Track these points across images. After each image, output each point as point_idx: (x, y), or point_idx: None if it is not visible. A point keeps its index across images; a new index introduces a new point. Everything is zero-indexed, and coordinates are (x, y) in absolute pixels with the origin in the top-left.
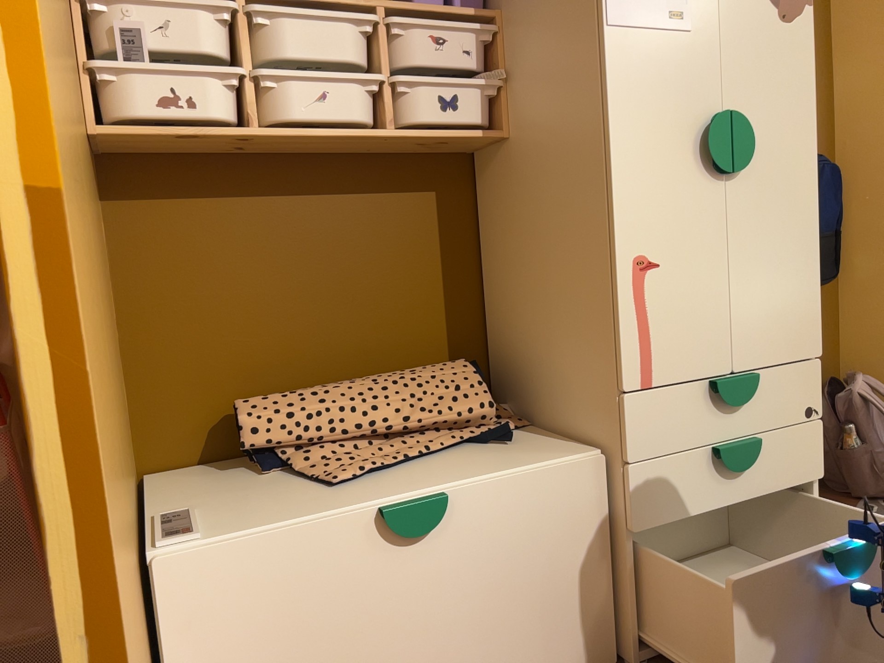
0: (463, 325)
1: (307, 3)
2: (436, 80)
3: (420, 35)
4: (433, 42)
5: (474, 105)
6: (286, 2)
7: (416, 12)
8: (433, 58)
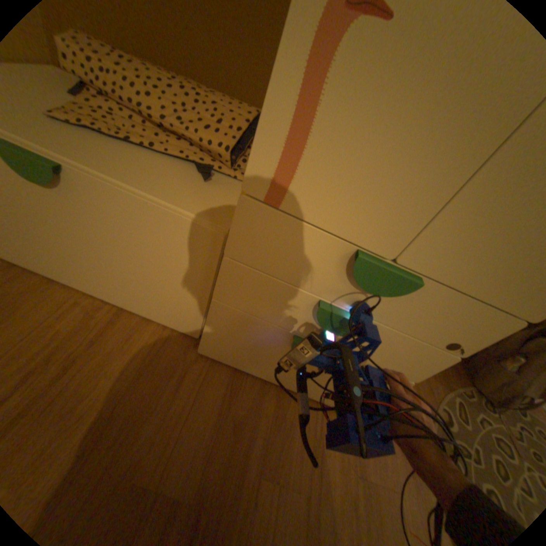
0: None
1: None
2: None
3: None
4: None
5: None
6: None
7: None
8: None
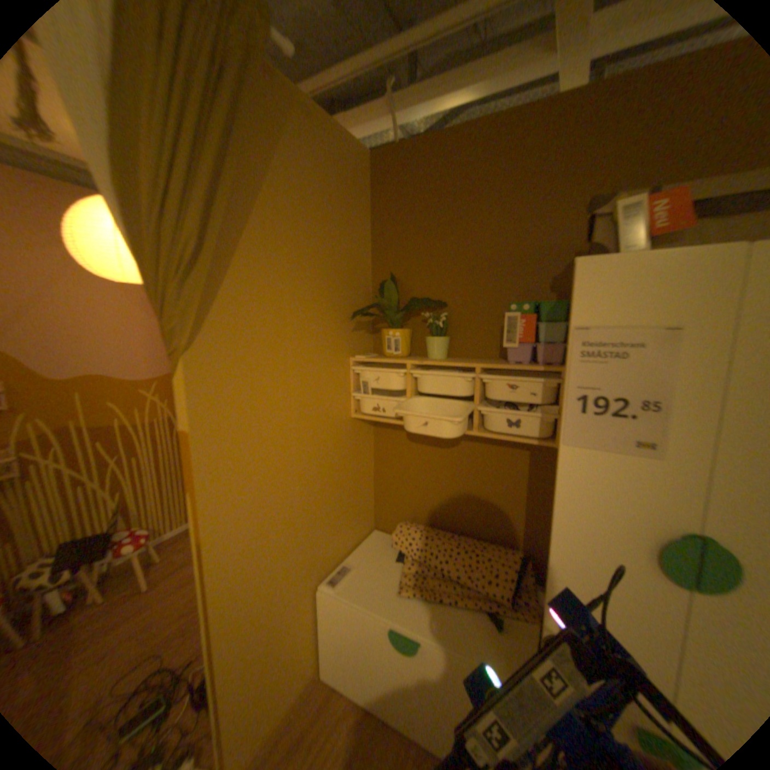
0: (536, 532)
1: (437, 367)
2: (506, 410)
3: (499, 383)
4: (507, 387)
5: (534, 425)
6: (432, 363)
7: (498, 371)
8: (506, 396)
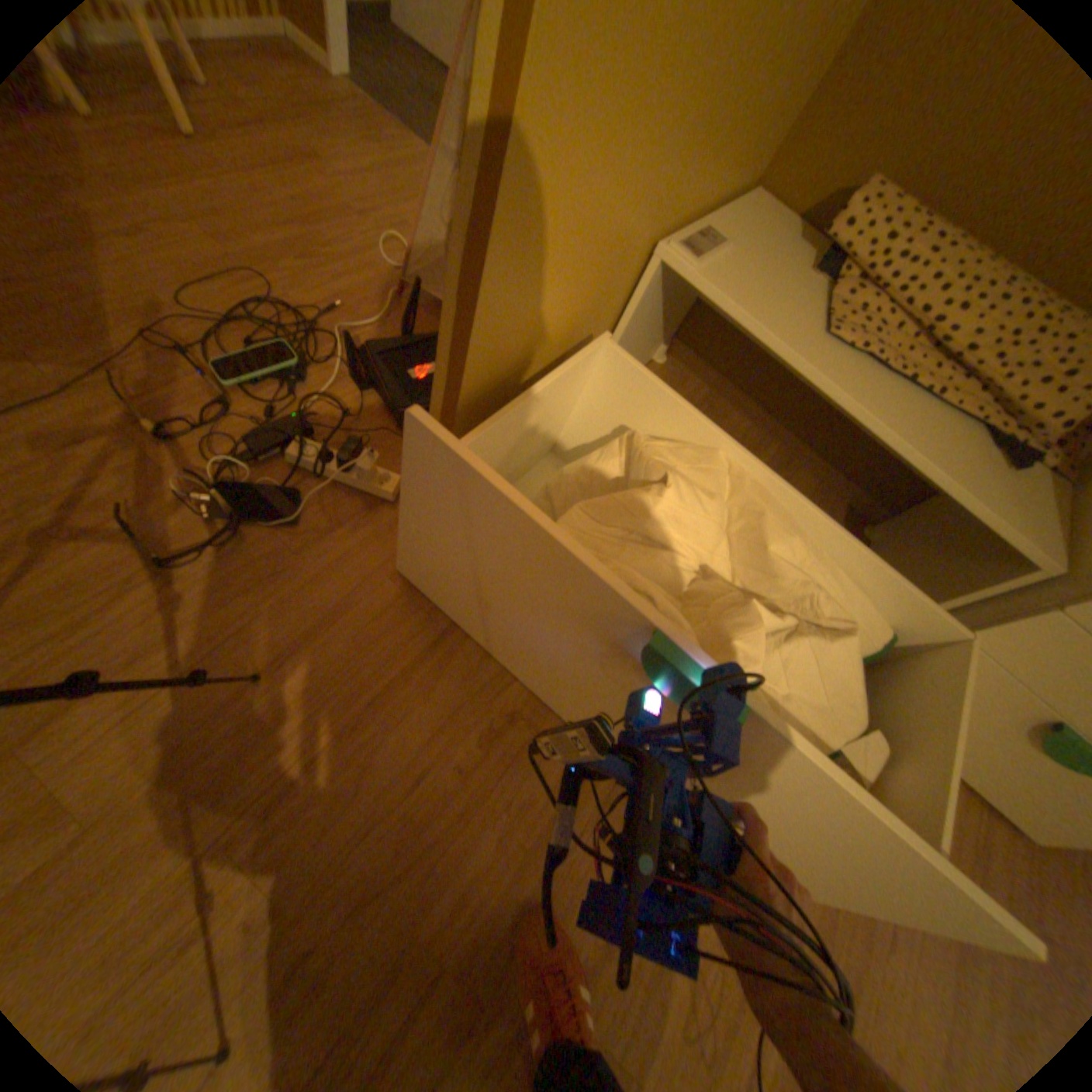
0: None
1: None
2: None
3: None
4: None
5: None
6: None
7: None
8: None
